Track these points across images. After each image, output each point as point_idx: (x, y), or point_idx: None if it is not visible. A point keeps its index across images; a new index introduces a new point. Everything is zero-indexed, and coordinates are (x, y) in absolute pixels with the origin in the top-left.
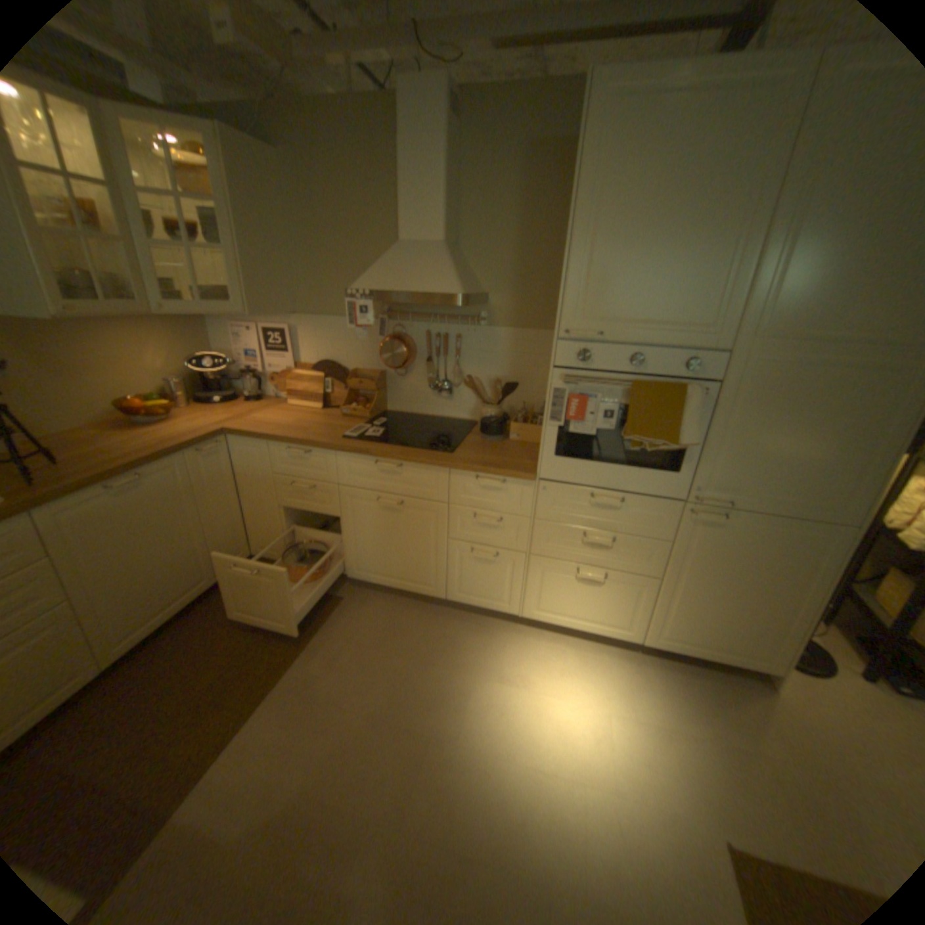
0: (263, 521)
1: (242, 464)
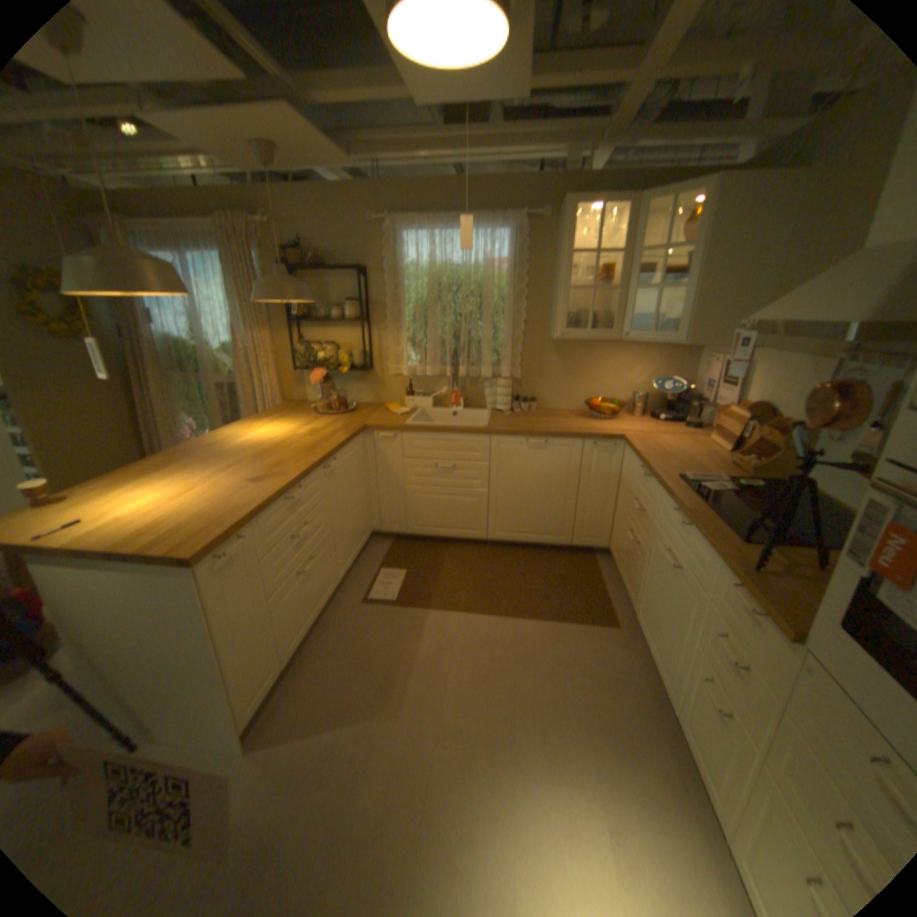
0: (620, 524)
1: (625, 469)
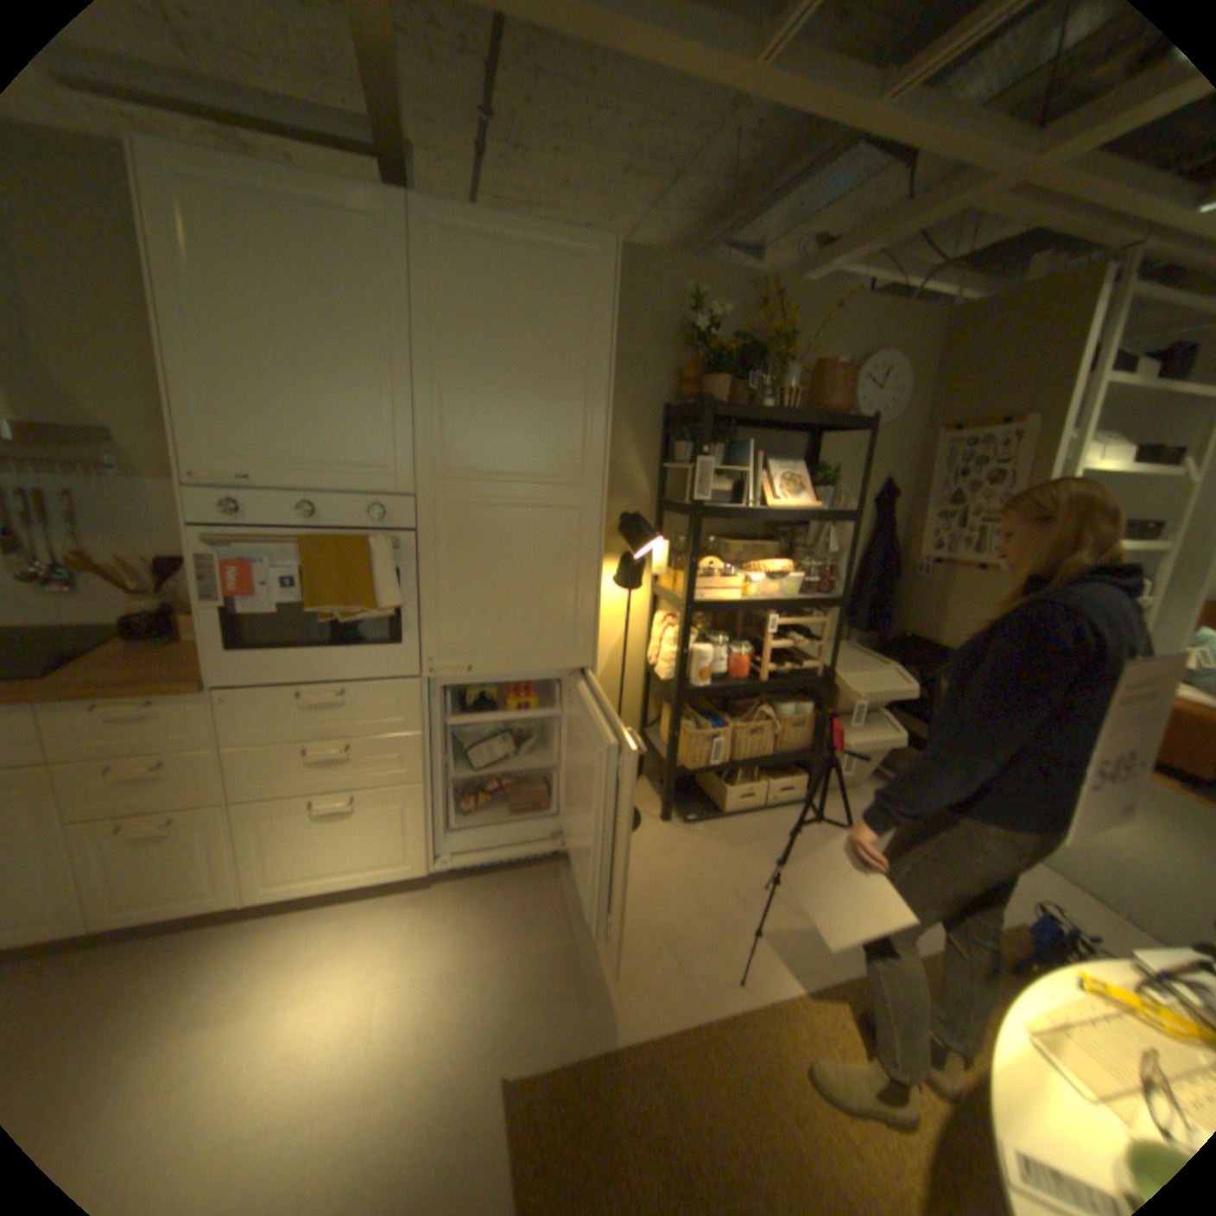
0: None
1: None
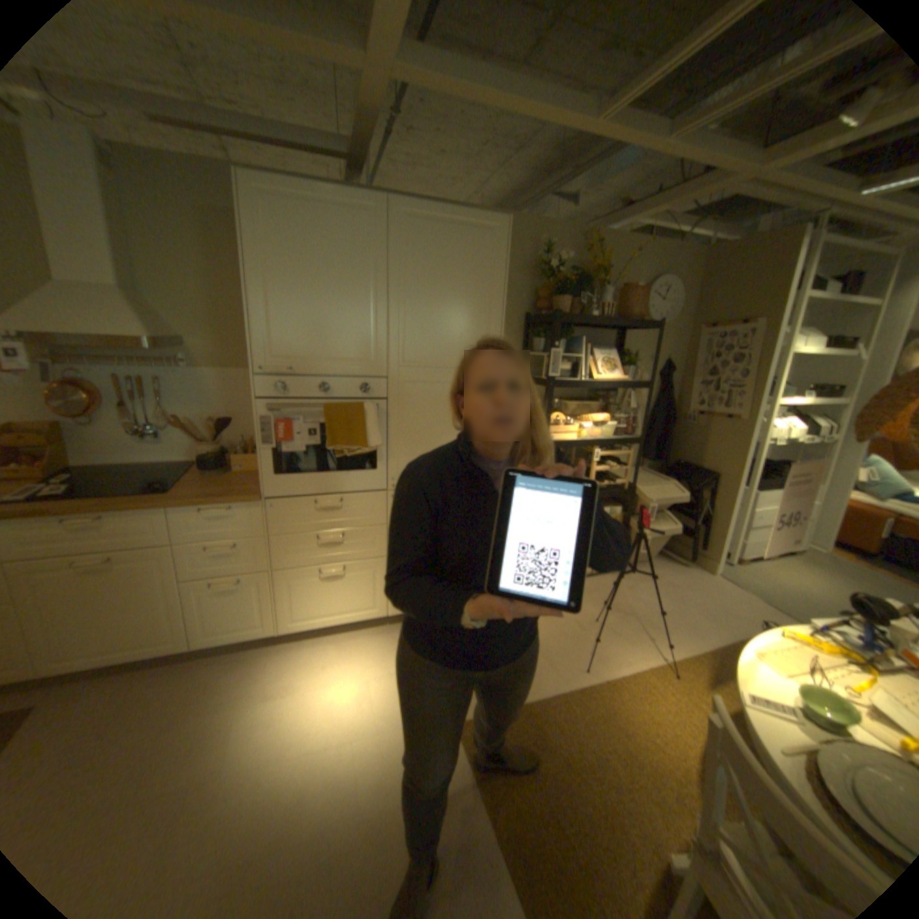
0: None
1: None
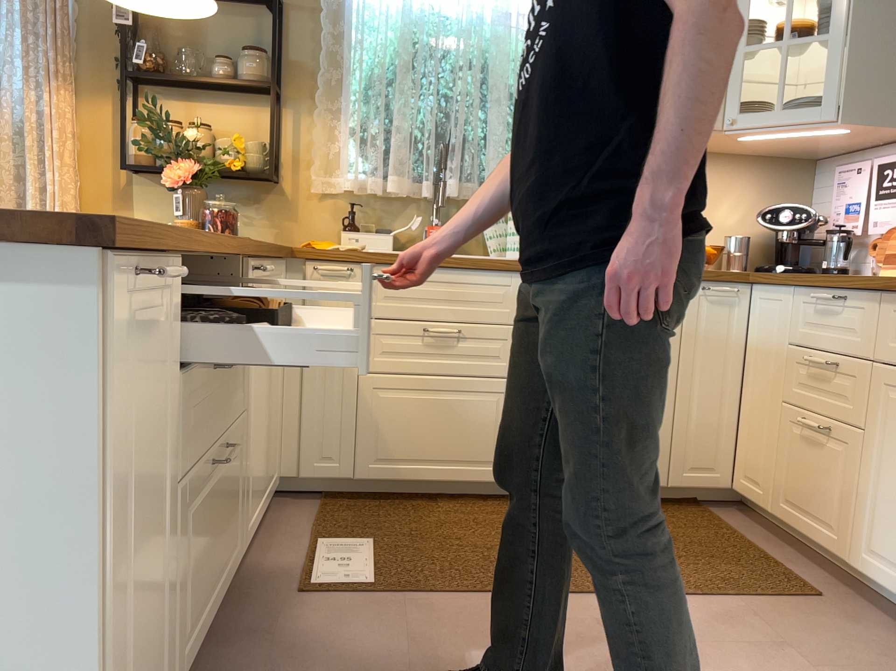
0: (761, 428)
1: (760, 330)
